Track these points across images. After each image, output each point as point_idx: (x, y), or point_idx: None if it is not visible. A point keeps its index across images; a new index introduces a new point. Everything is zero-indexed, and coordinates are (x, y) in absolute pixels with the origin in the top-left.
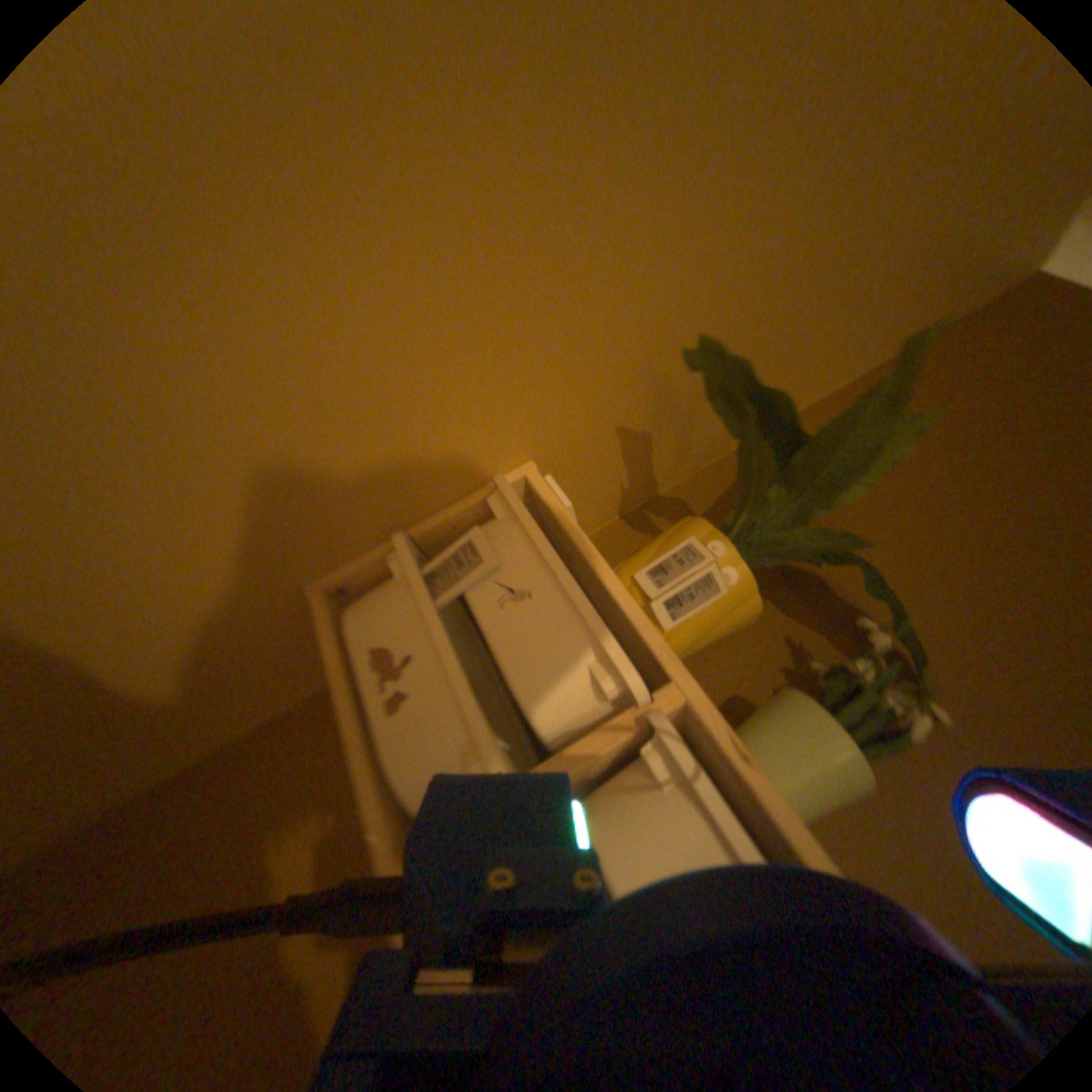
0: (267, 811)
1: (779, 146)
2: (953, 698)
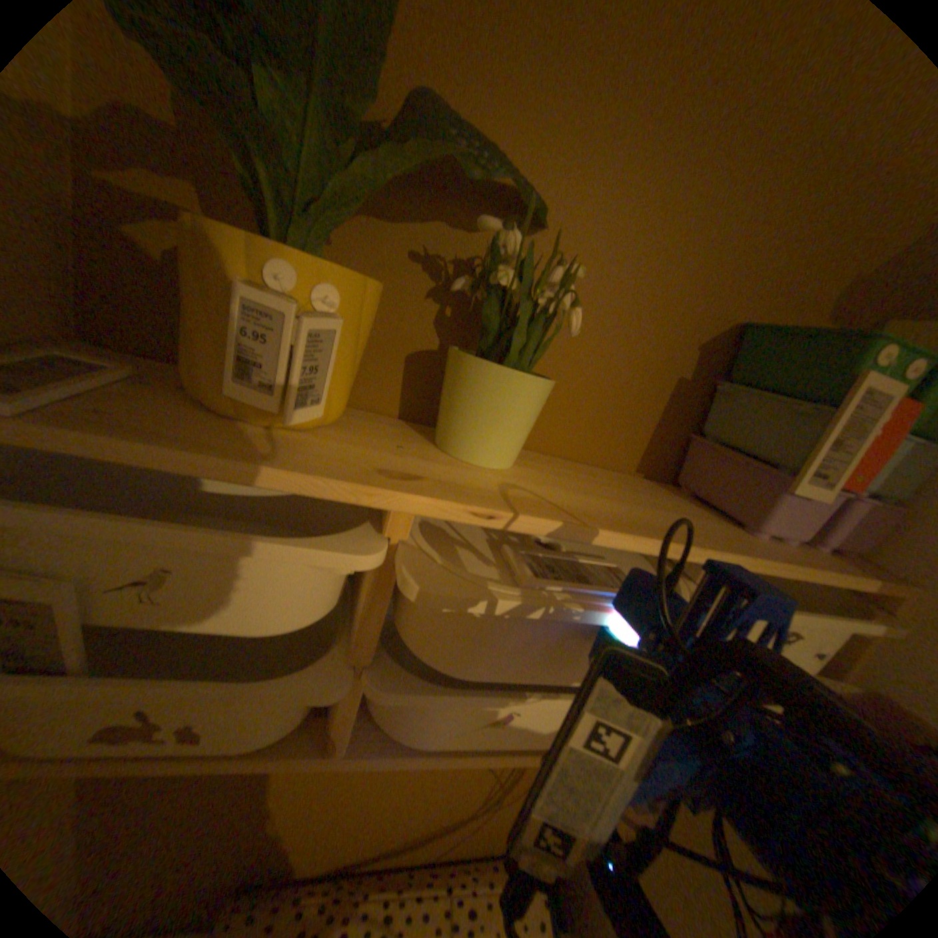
0: None
1: None
2: (570, 200)
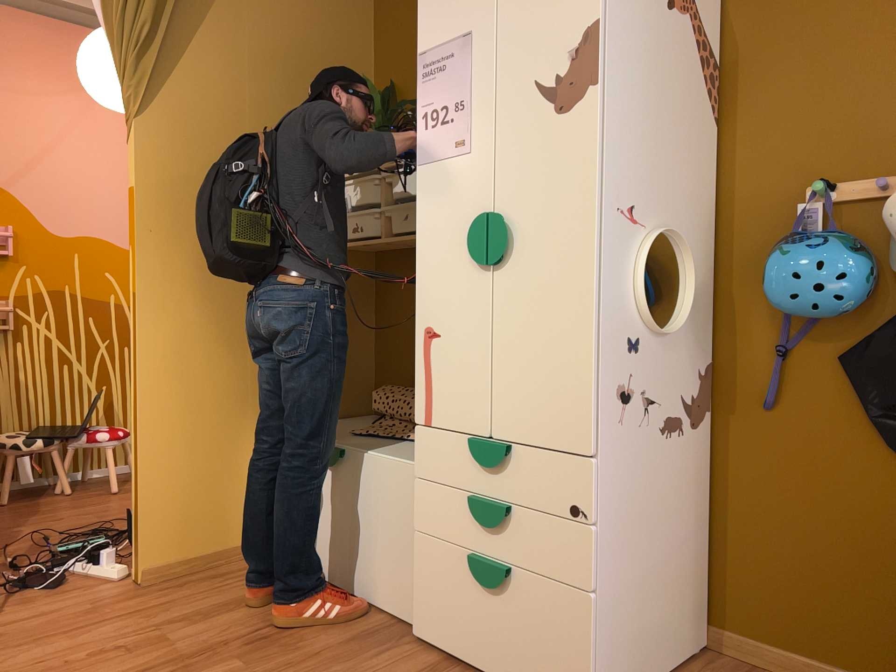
0: (388, 302)
1: (288, 85)
2: None
